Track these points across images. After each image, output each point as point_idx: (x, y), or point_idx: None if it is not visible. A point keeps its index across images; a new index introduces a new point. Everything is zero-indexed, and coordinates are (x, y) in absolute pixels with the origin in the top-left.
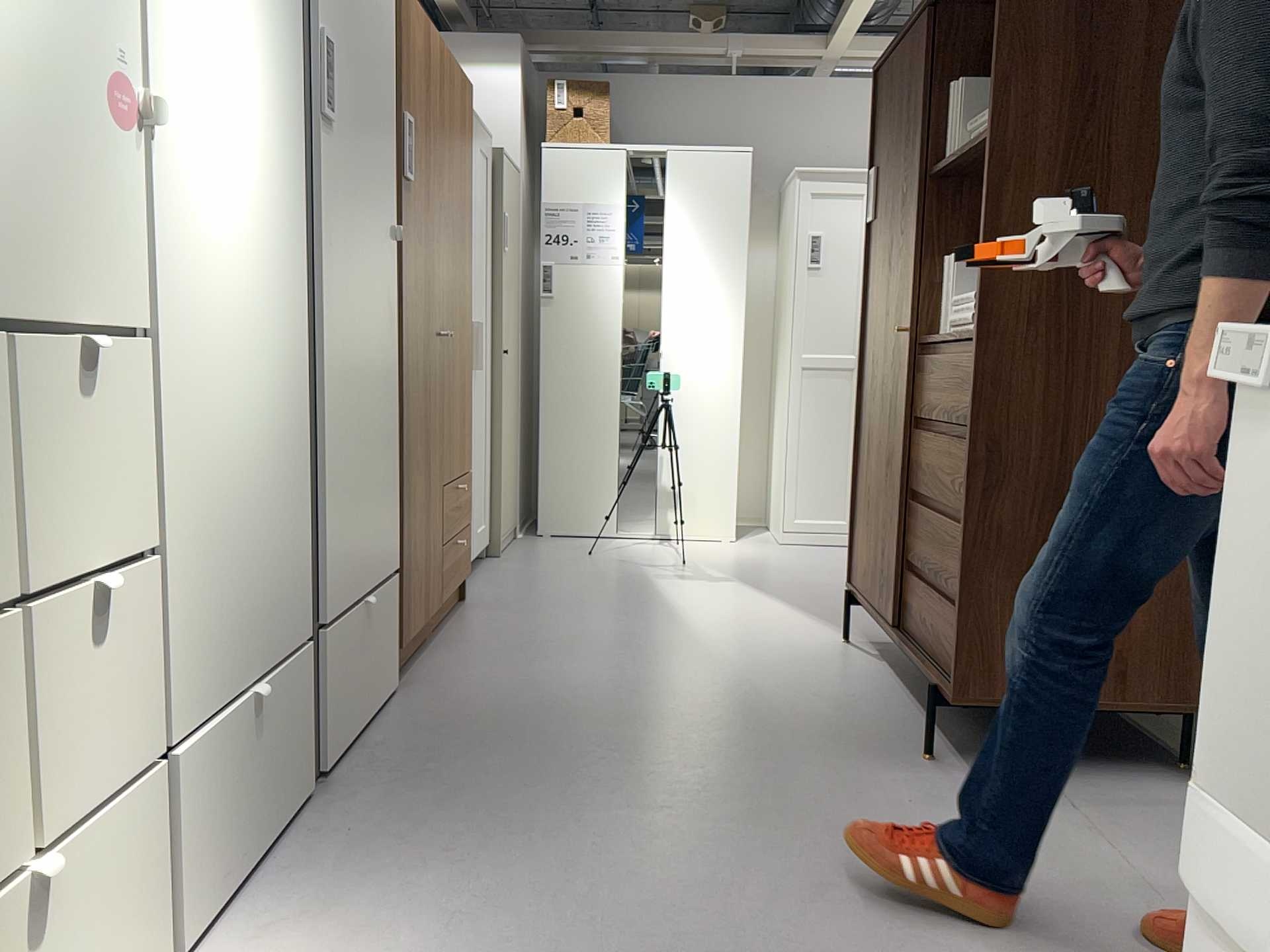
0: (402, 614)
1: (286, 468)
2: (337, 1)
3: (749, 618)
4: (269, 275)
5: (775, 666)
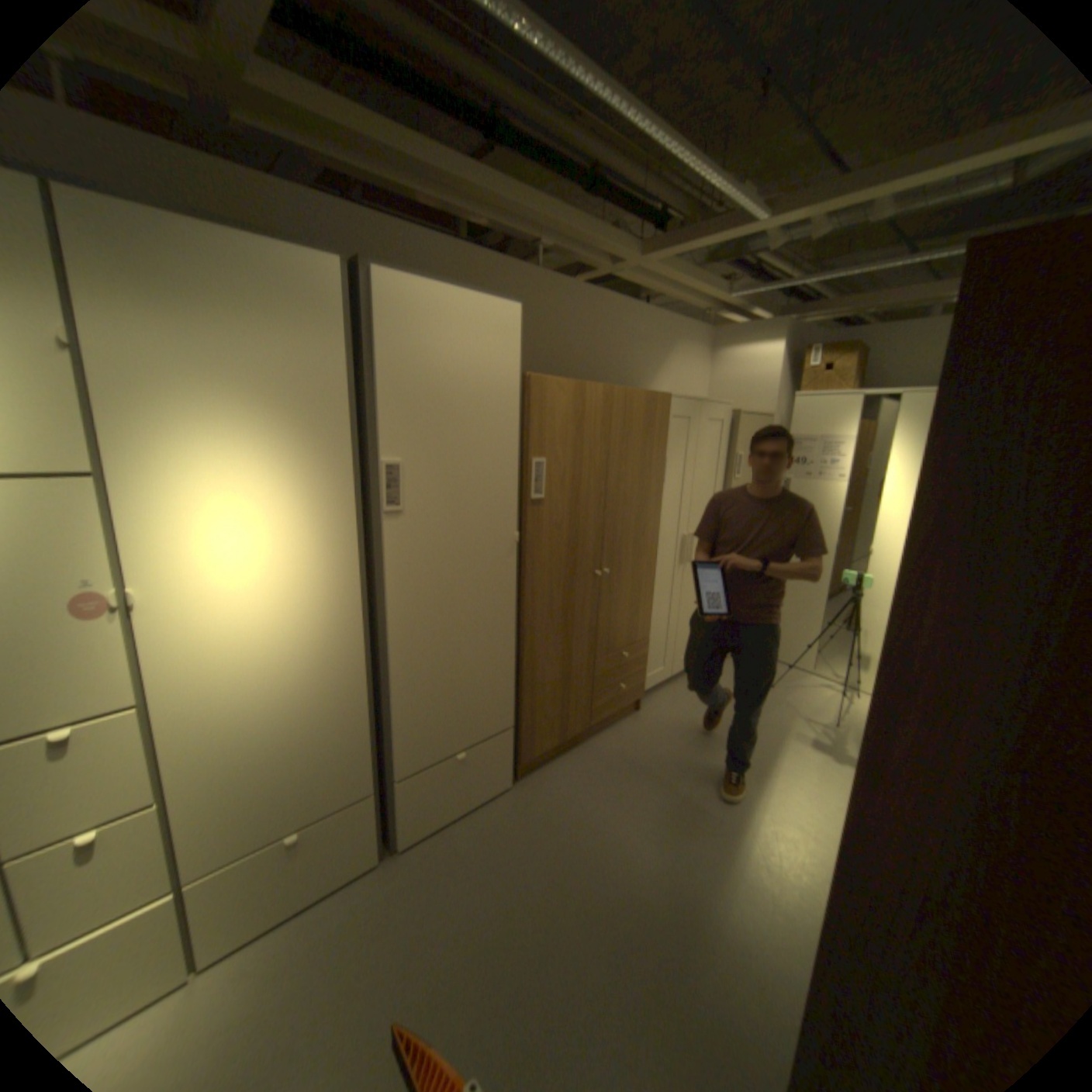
0: (522, 747)
1: (338, 718)
2: (417, 433)
3: (818, 829)
4: (311, 626)
5: (770, 914)
